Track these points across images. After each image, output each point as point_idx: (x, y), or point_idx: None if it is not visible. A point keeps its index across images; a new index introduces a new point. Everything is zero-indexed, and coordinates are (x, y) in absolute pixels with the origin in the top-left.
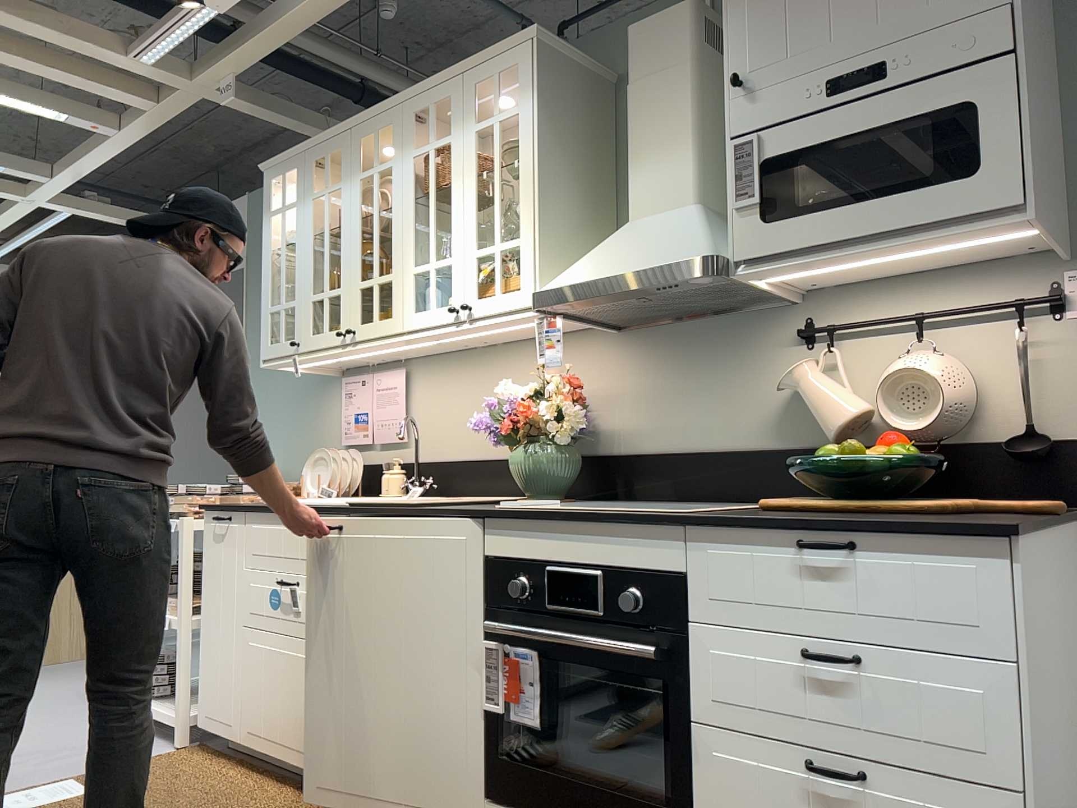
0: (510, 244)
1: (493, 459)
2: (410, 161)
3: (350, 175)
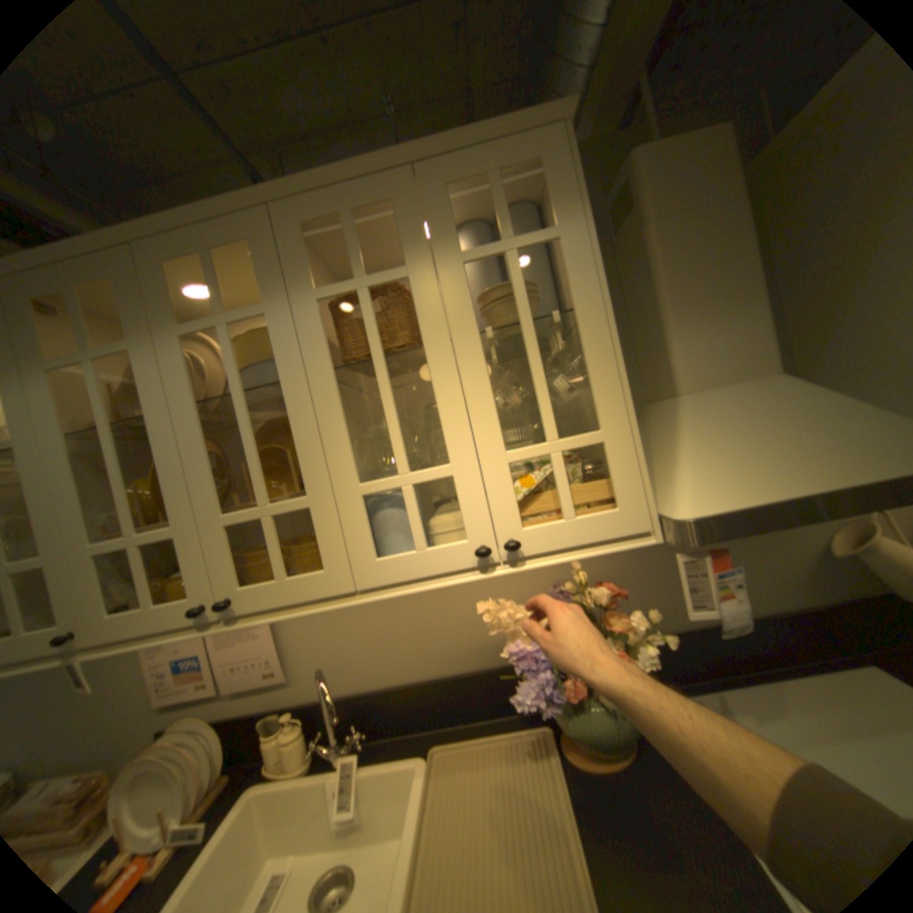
0: (585, 443)
1: (444, 678)
2: (313, 305)
3: (147, 324)
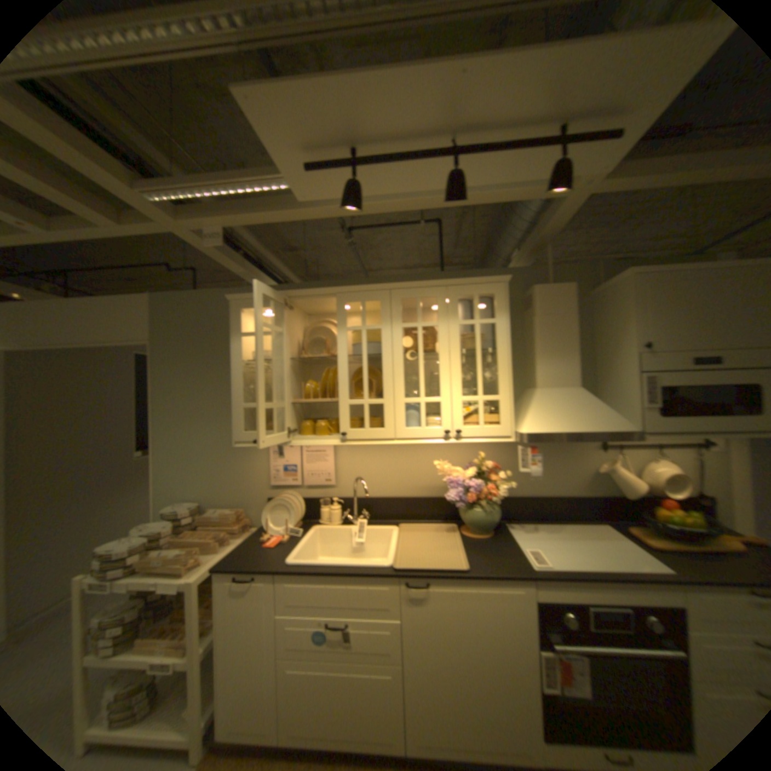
0: (494, 400)
1: (411, 498)
2: (401, 330)
3: (337, 325)
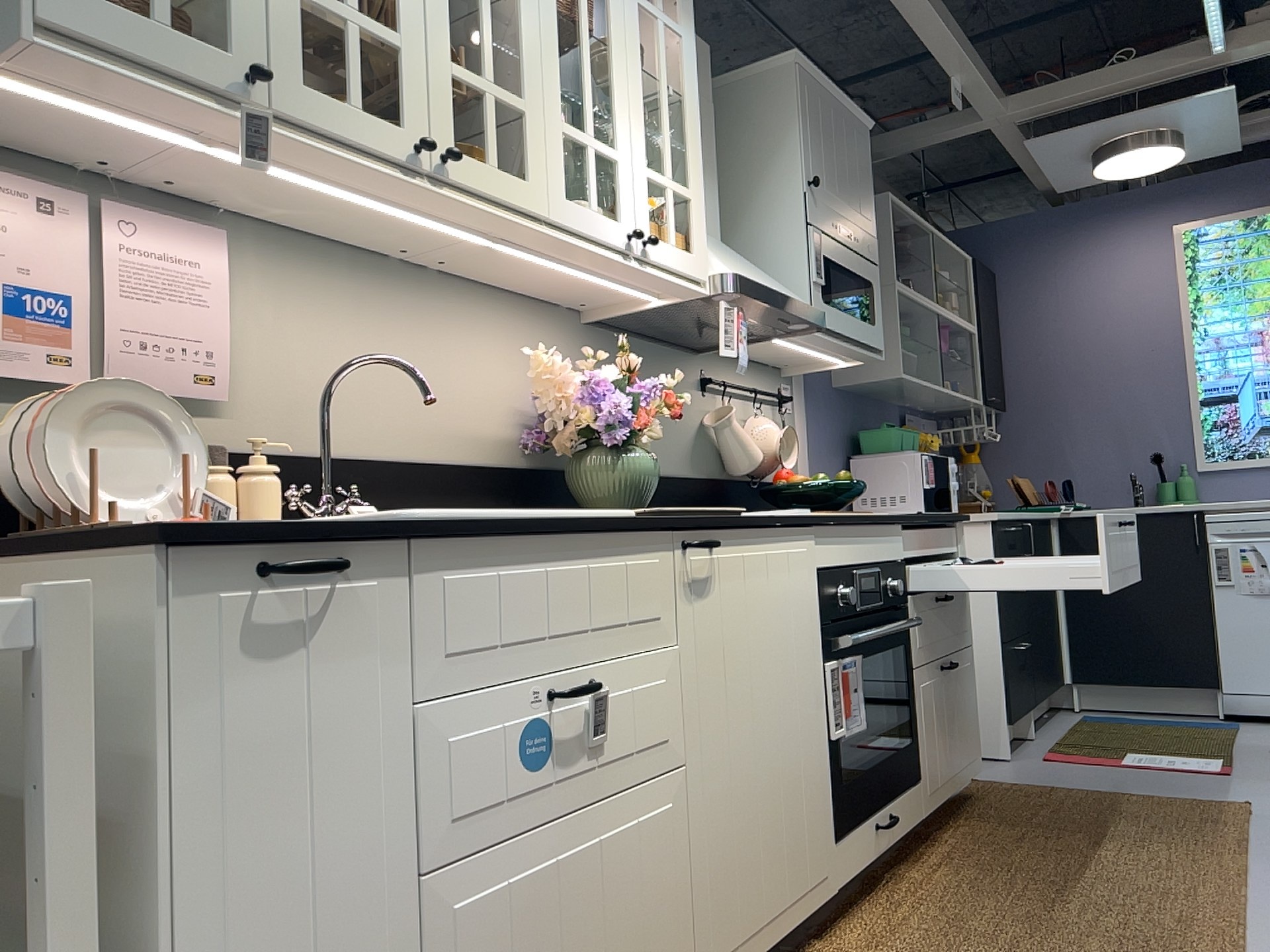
0: (685, 194)
1: (435, 464)
2: None
3: None
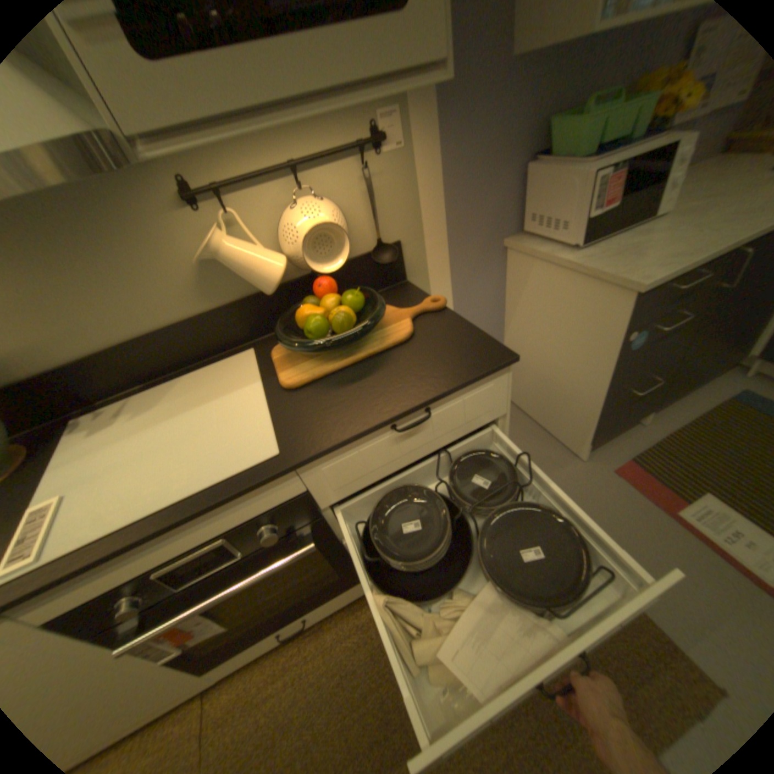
0: None
1: None
2: None
3: None
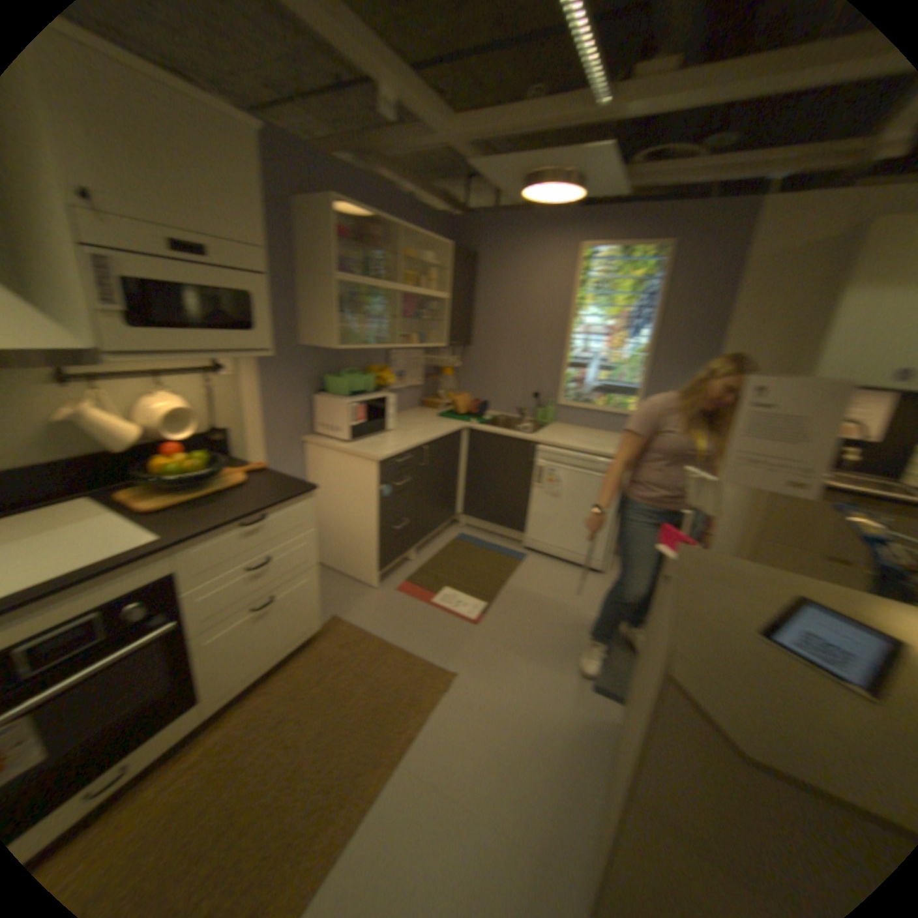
0: None
1: None
2: None
3: None
